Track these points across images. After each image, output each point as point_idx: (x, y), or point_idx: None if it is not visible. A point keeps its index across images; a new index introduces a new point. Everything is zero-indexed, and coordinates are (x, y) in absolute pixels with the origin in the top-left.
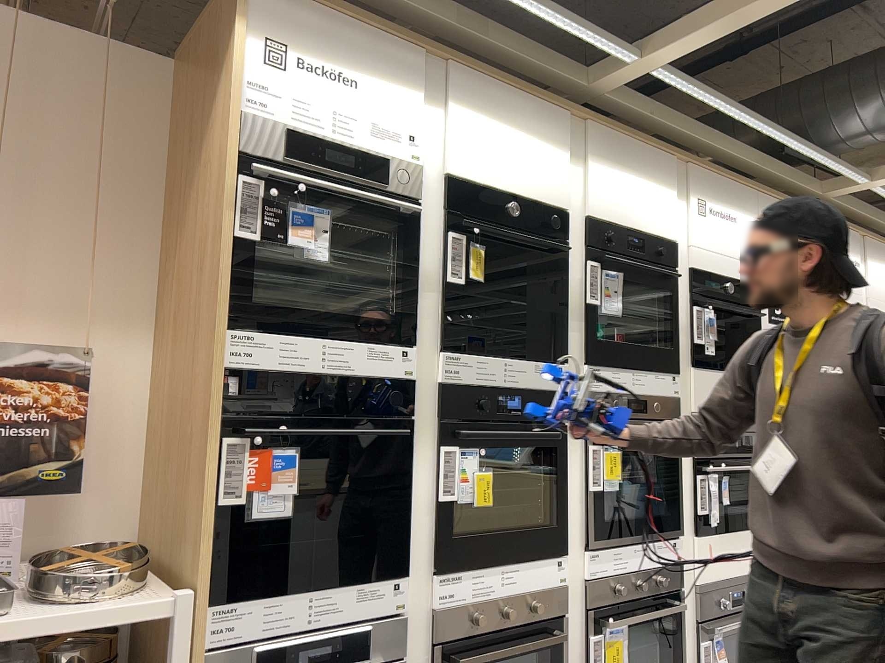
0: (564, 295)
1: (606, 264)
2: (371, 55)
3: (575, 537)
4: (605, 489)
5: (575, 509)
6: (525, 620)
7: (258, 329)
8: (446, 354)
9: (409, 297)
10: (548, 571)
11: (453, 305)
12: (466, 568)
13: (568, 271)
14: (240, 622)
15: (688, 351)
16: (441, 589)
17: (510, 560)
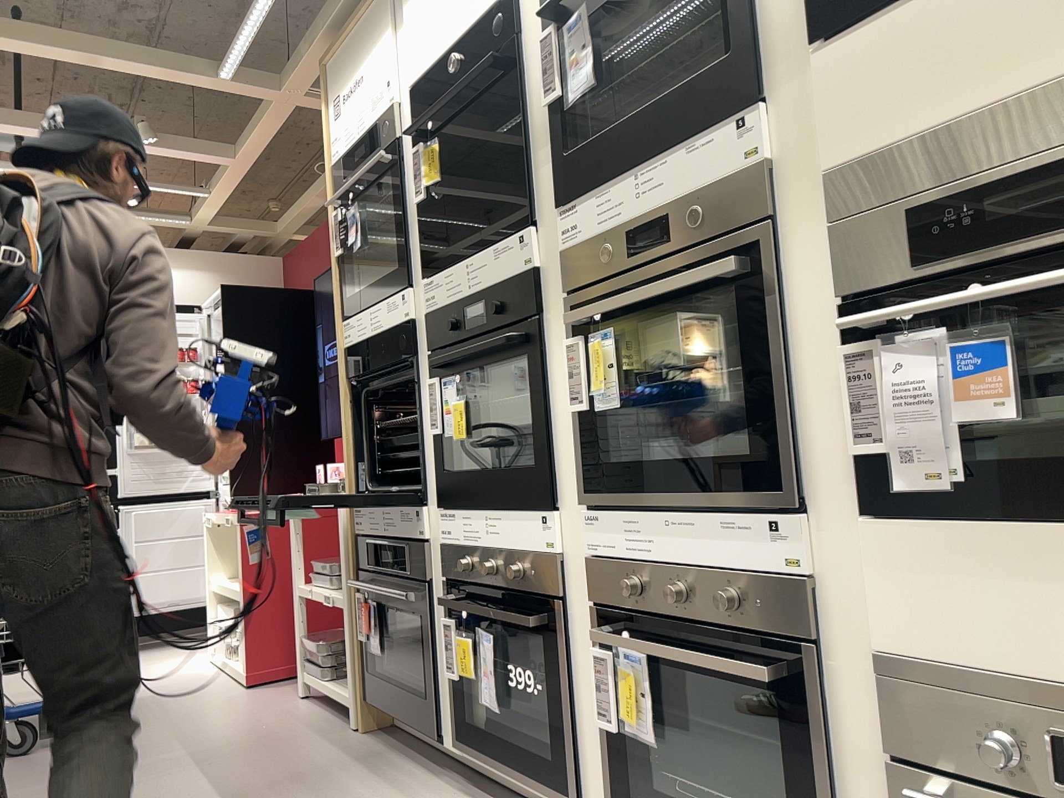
0: (522, 121)
1: (568, 12)
2: (363, 42)
3: (573, 486)
4: (596, 408)
5: (569, 443)
6: (512, 587)
7: (350, 315)
8: (422, 281)
9: (400, 240)
10: (531, 529)
11: (429, 223)
12: (456, 508)
13: (527, 78)
14: (362, 521)
15: (798, 14)
16: (441, 525)
17: (490, 506)
